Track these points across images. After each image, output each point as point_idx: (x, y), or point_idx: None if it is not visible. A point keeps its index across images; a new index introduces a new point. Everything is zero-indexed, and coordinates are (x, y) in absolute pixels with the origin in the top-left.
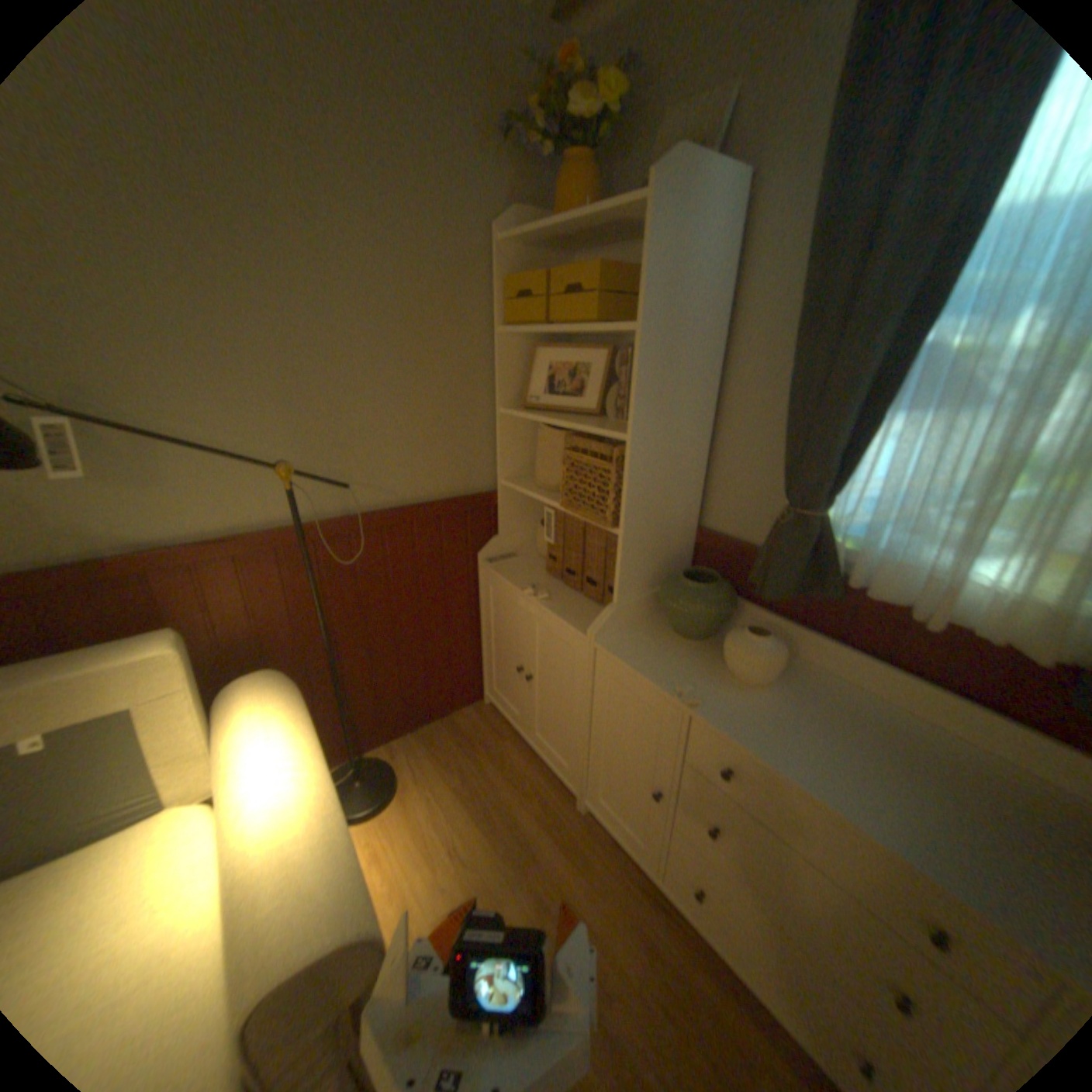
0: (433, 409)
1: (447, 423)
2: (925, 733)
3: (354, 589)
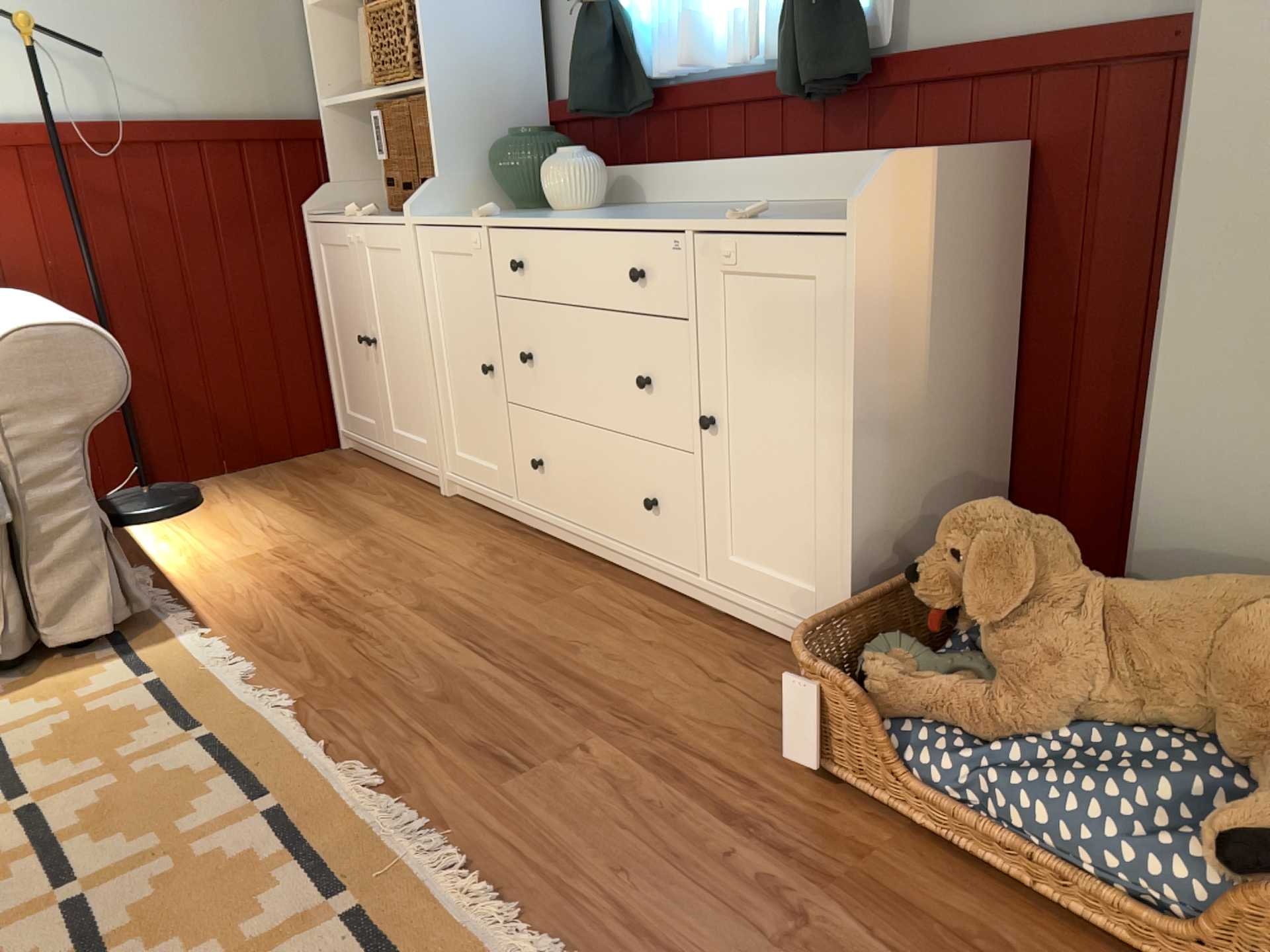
0: (217, 4)
1: (238, 24)
2: (717, 206)
3: (128, 232)
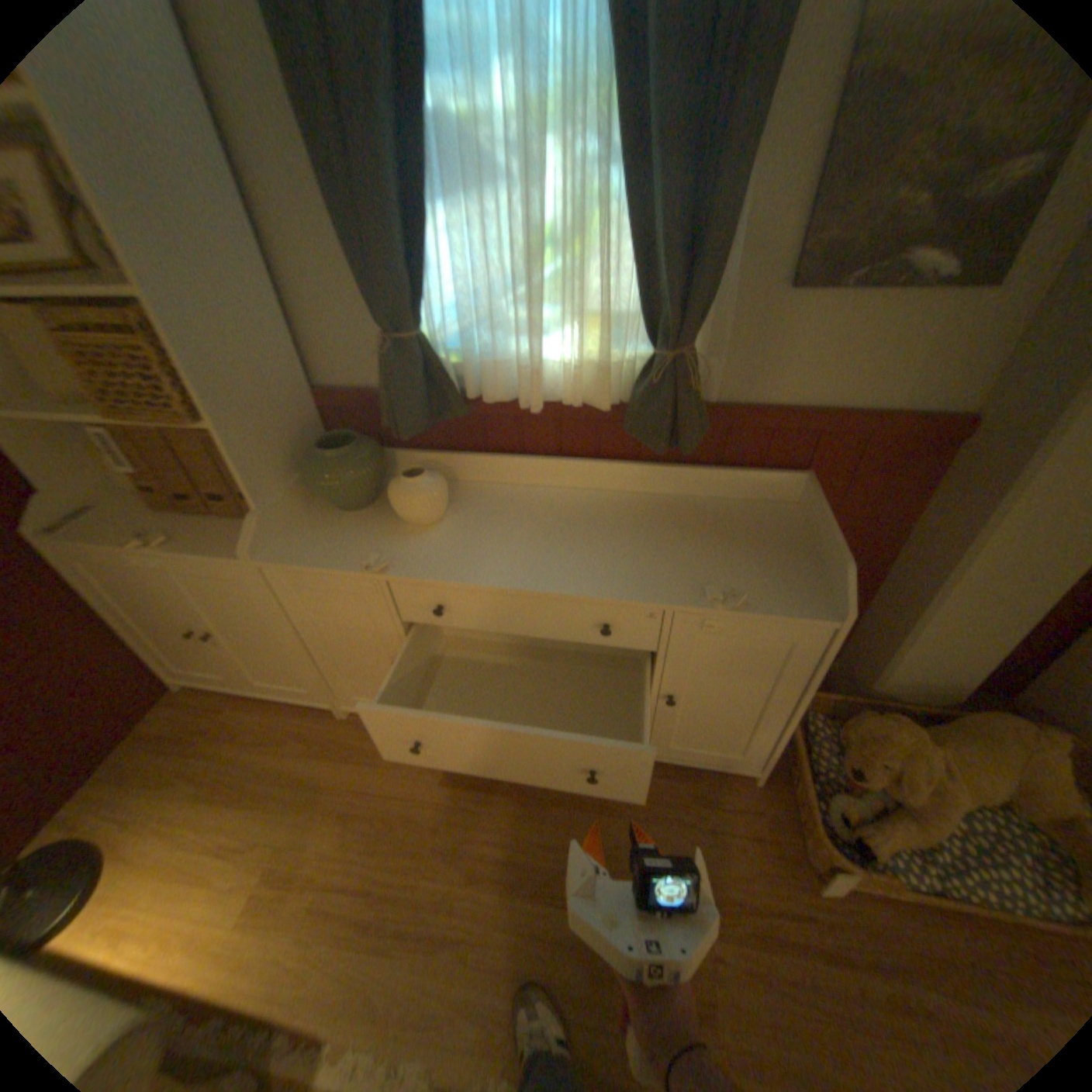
0: None
1: None
2: (560, 498)
3: None
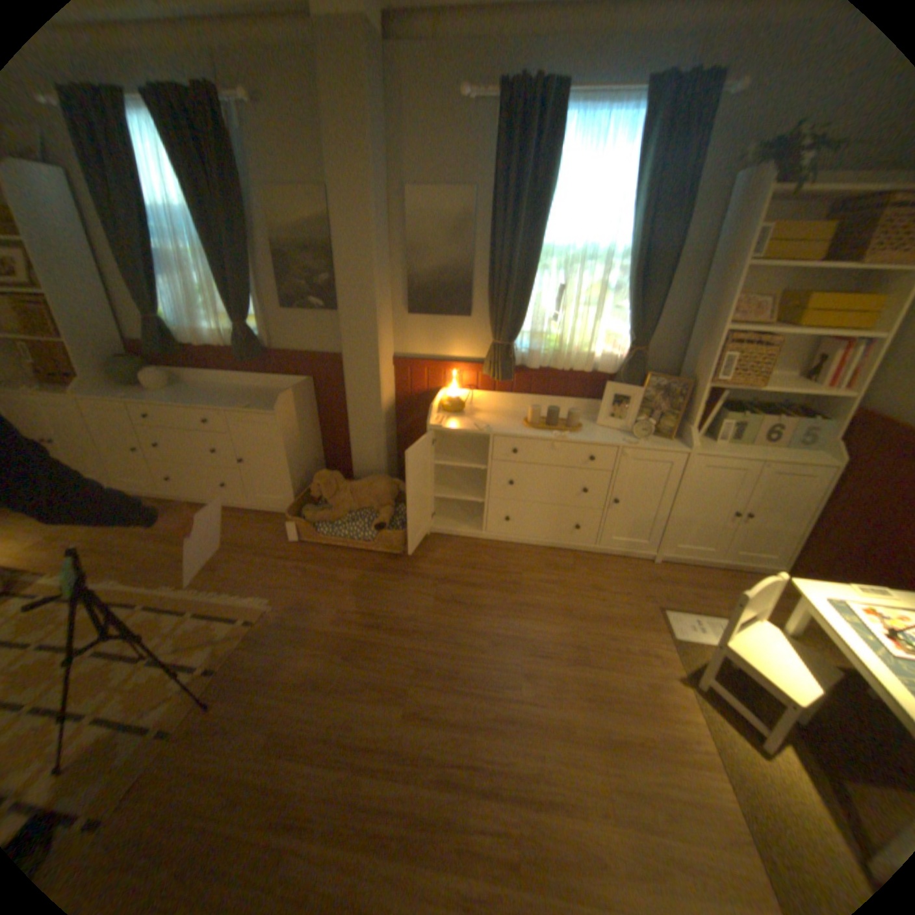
0: None
1: None
2: (217, 388)
3: None
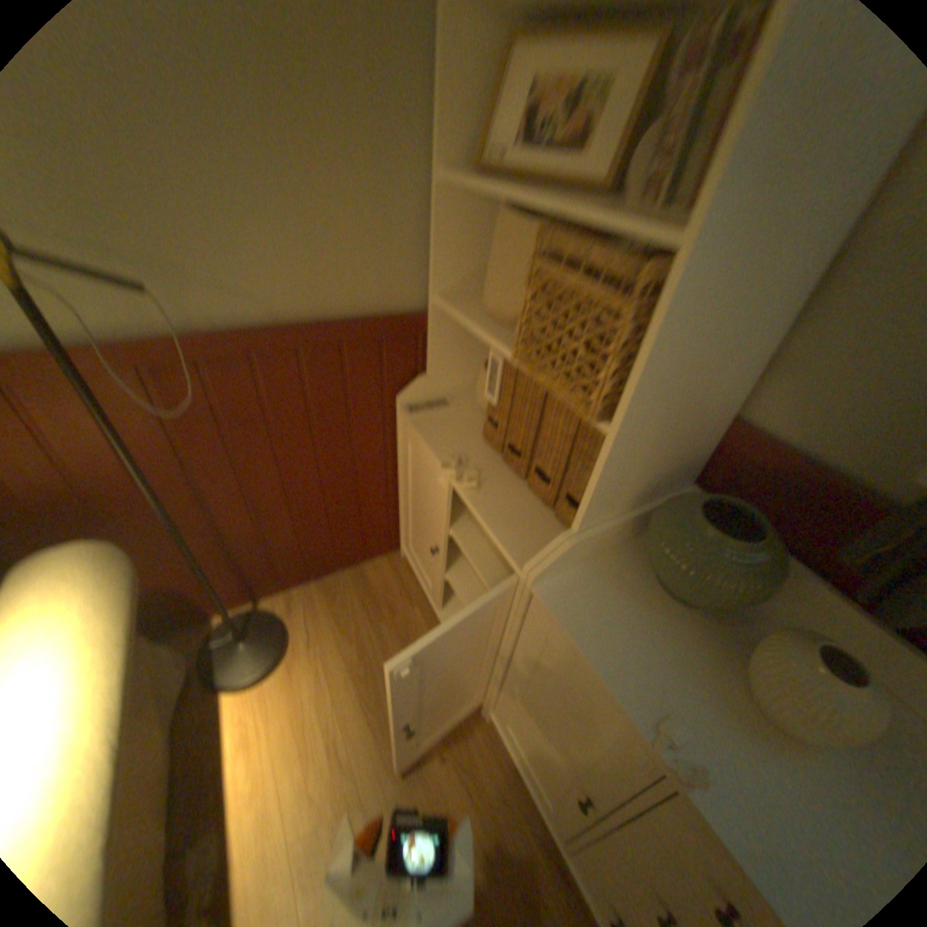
0: (322, 154)
1: (349, 185)
2: None
3: (216, 433)
